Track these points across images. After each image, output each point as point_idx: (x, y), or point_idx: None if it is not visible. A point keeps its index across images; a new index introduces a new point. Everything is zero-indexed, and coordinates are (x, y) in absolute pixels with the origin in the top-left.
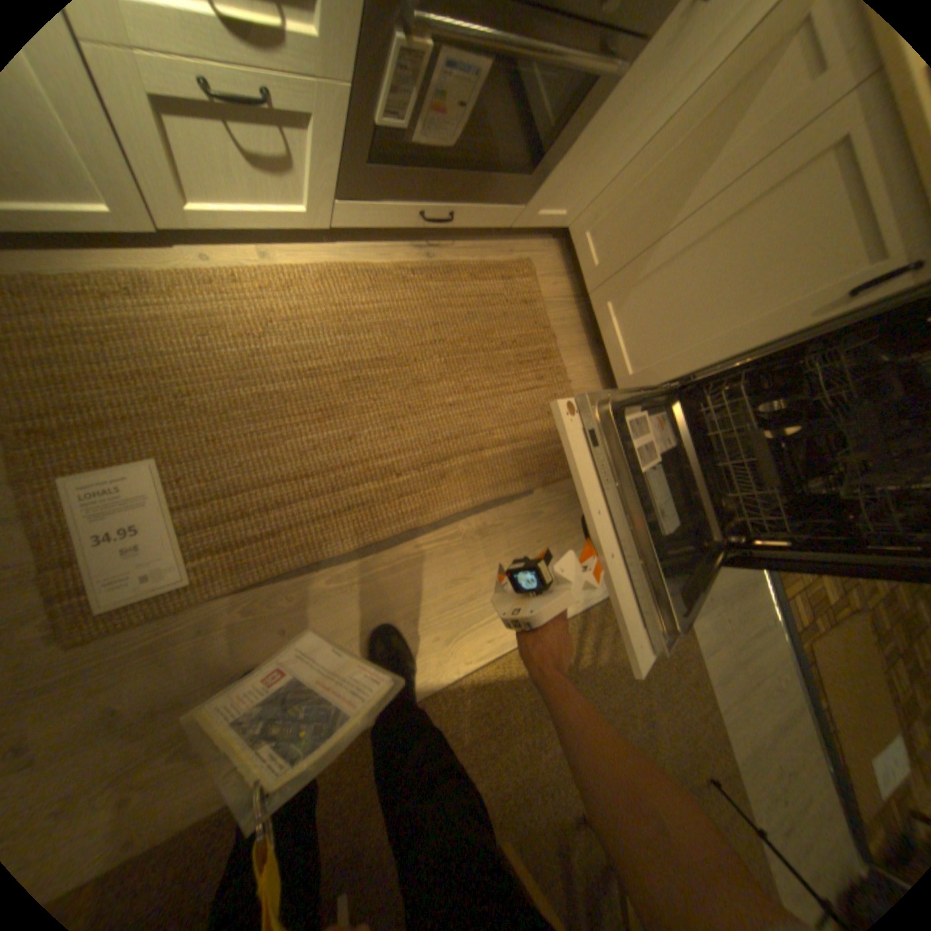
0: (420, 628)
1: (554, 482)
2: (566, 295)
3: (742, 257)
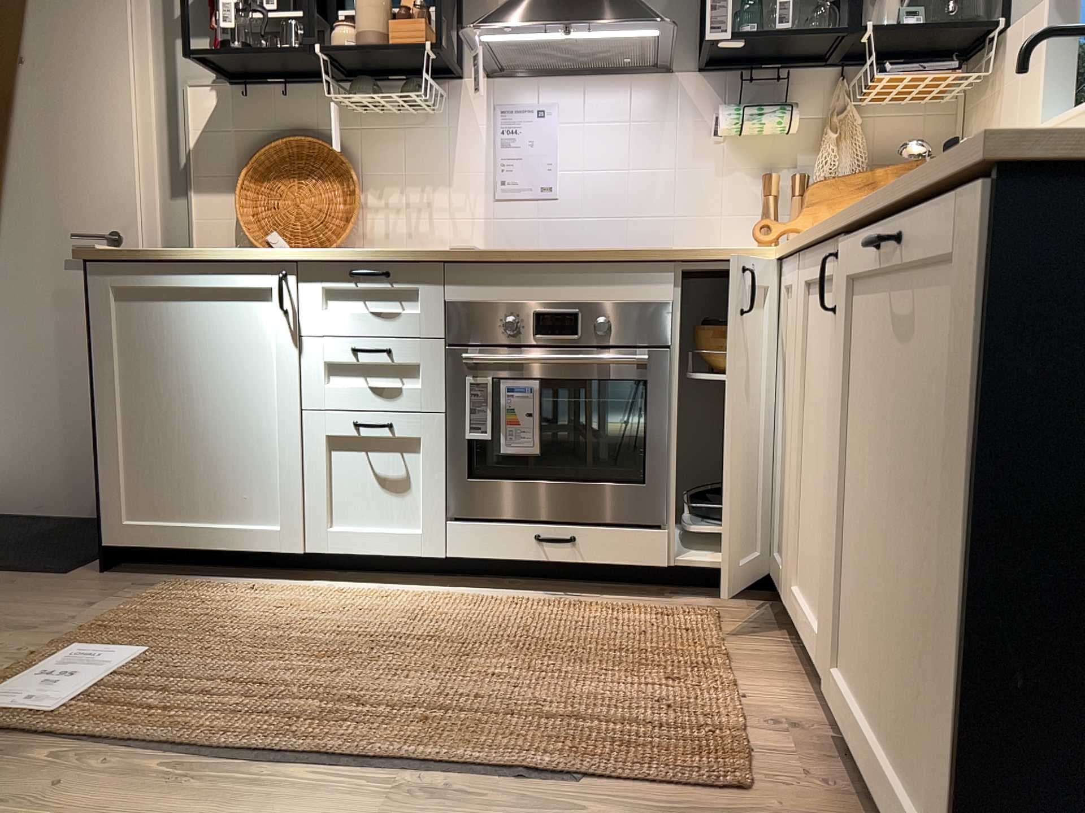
0: None
1: (648, 785)
2: (782, 638)
3: (820, 401)
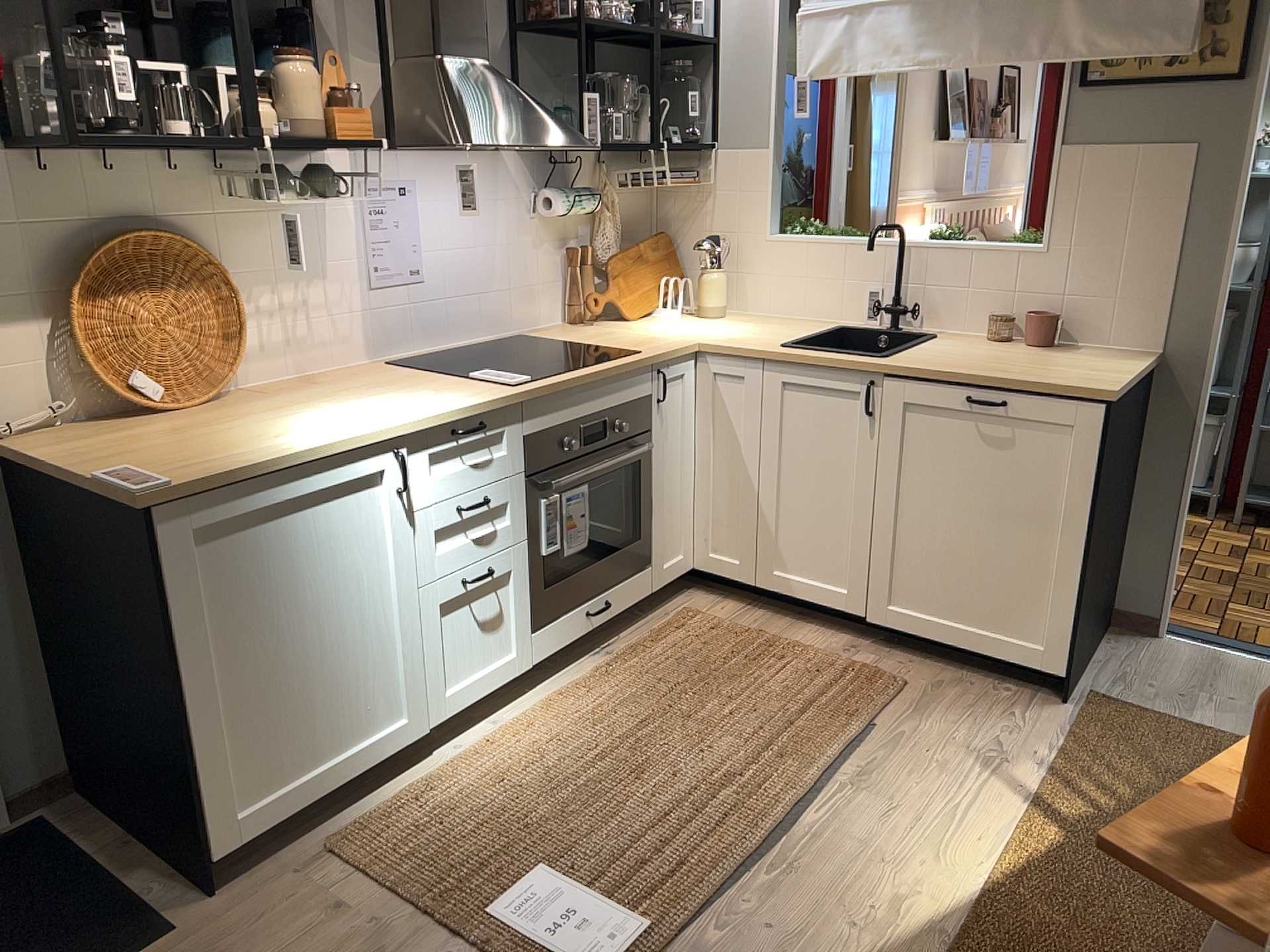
0: (898, 863)
1: (888, 706)
2: (743, 607)
3: (811, 457)
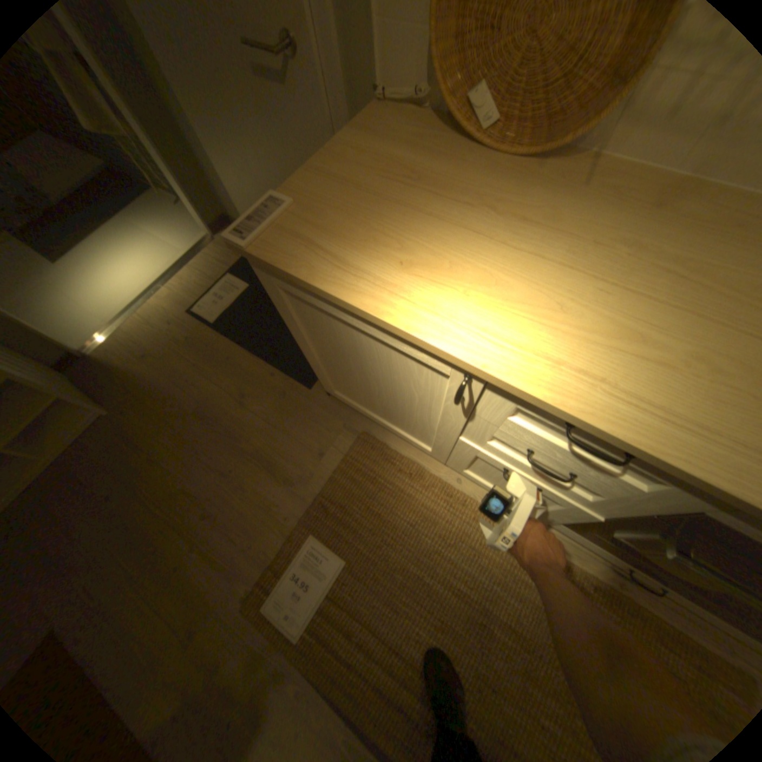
0: None
1: None
2: None
3: None
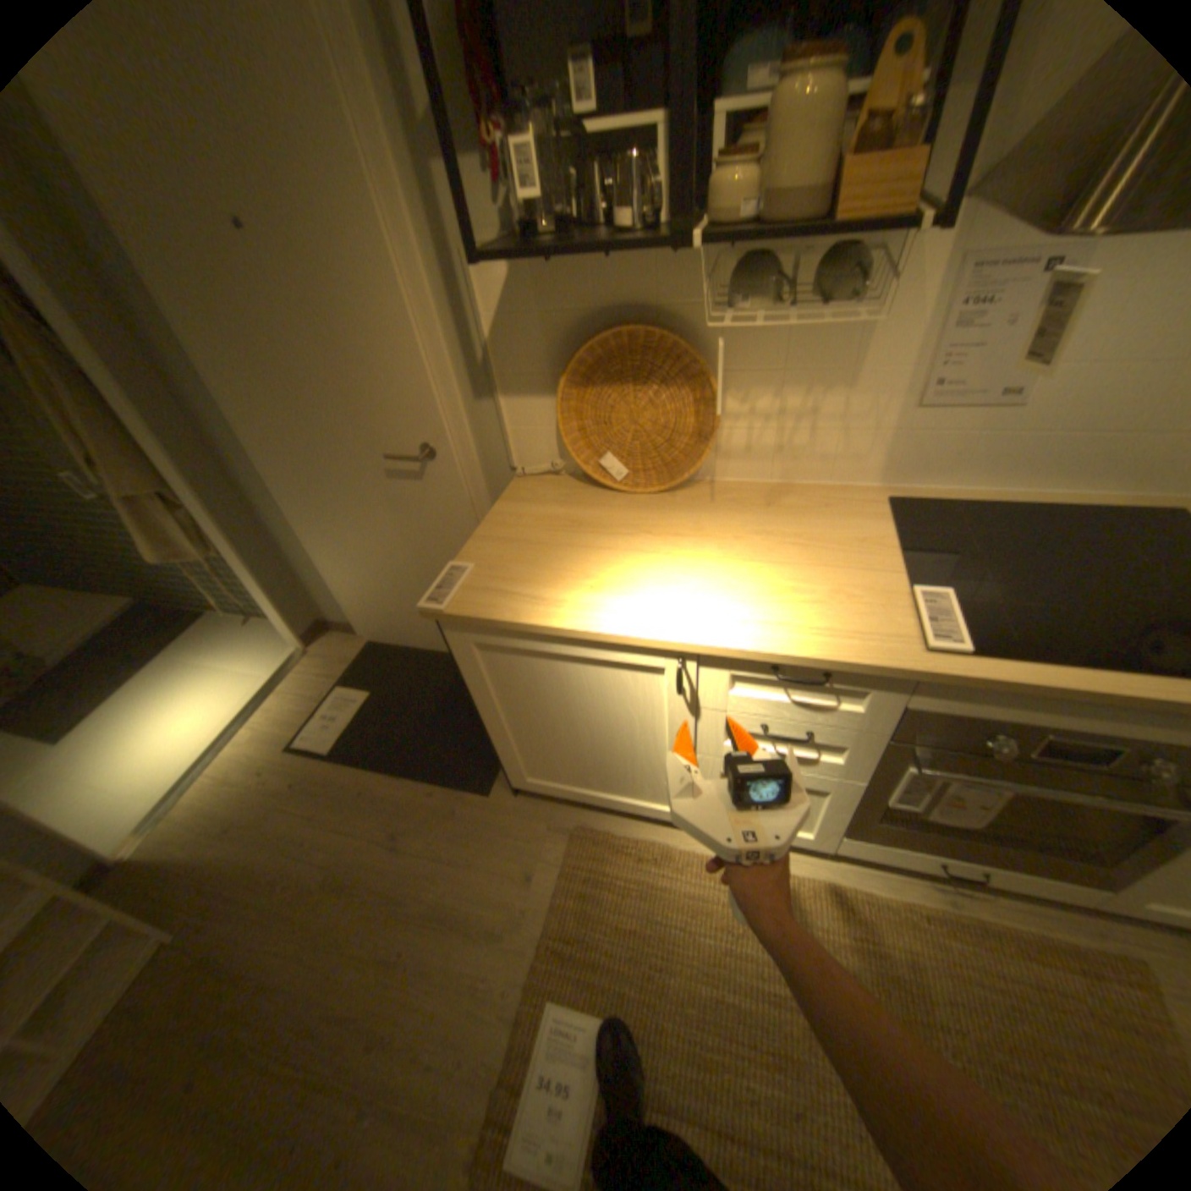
0: None
1: None
2: None
3: None
